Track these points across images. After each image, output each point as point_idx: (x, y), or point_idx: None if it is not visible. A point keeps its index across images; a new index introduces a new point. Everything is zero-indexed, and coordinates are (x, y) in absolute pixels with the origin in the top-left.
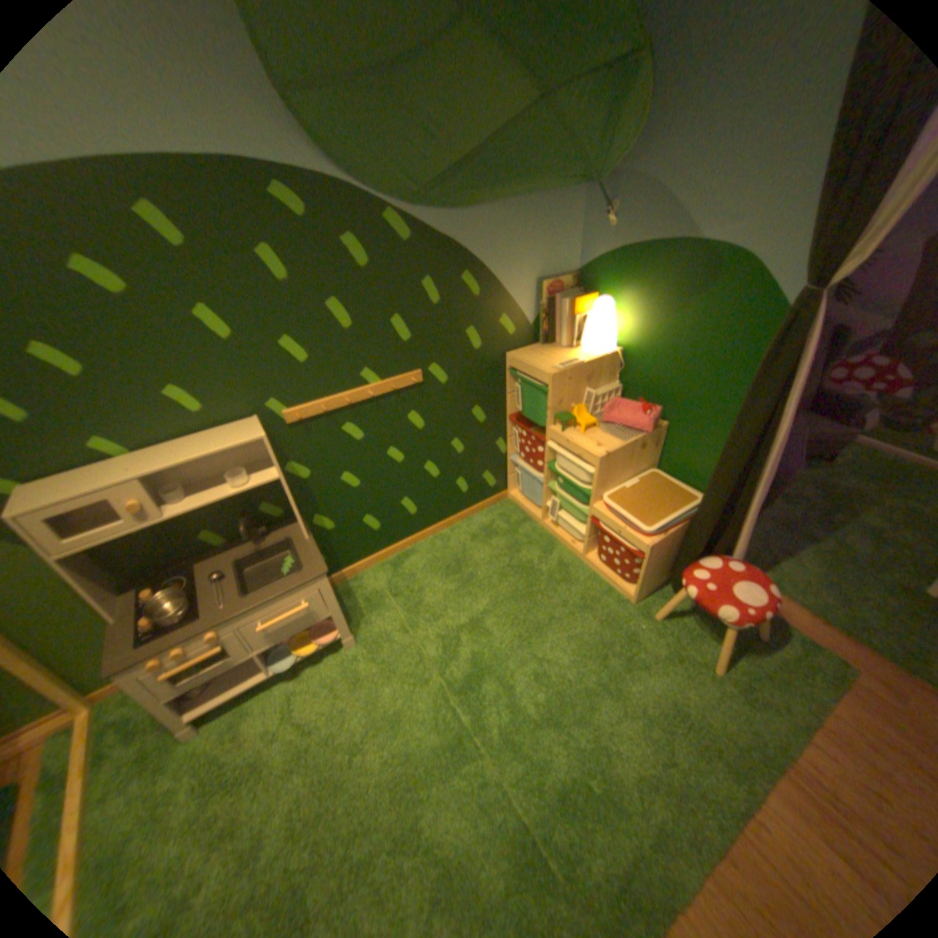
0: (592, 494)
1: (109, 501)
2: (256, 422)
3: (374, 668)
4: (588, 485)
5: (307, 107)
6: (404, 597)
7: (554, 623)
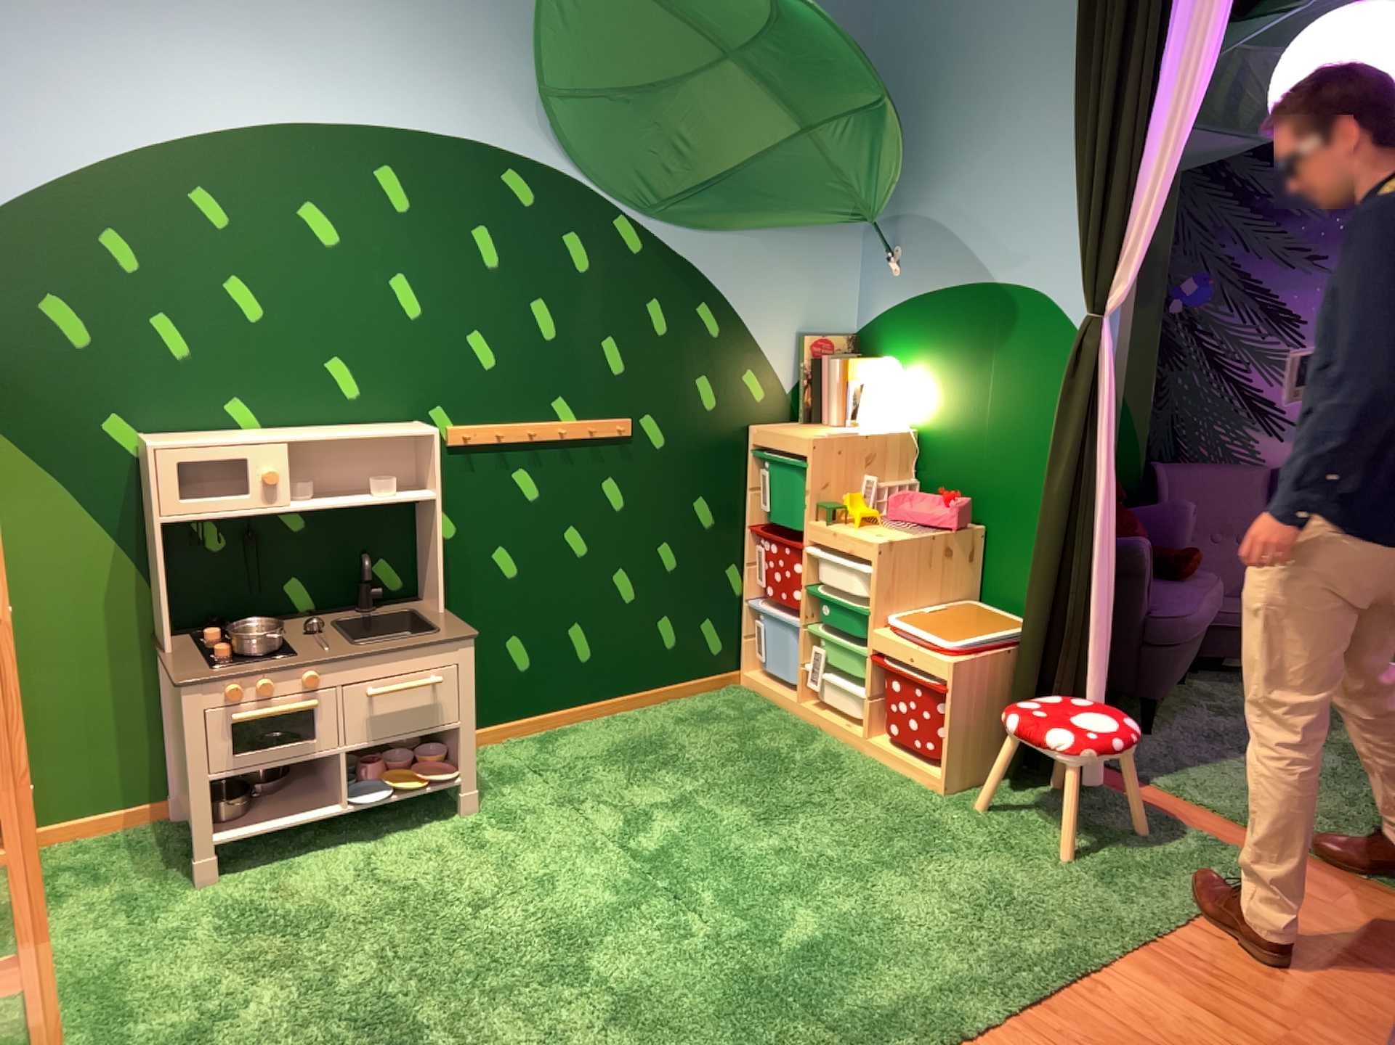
0: (874, 609)
1: (249, 460)
2: (419, 424)
3: (510, 836)
4: (870, 607)
5: (565, 110)
6: (560, 774)
7: (811, 807)
